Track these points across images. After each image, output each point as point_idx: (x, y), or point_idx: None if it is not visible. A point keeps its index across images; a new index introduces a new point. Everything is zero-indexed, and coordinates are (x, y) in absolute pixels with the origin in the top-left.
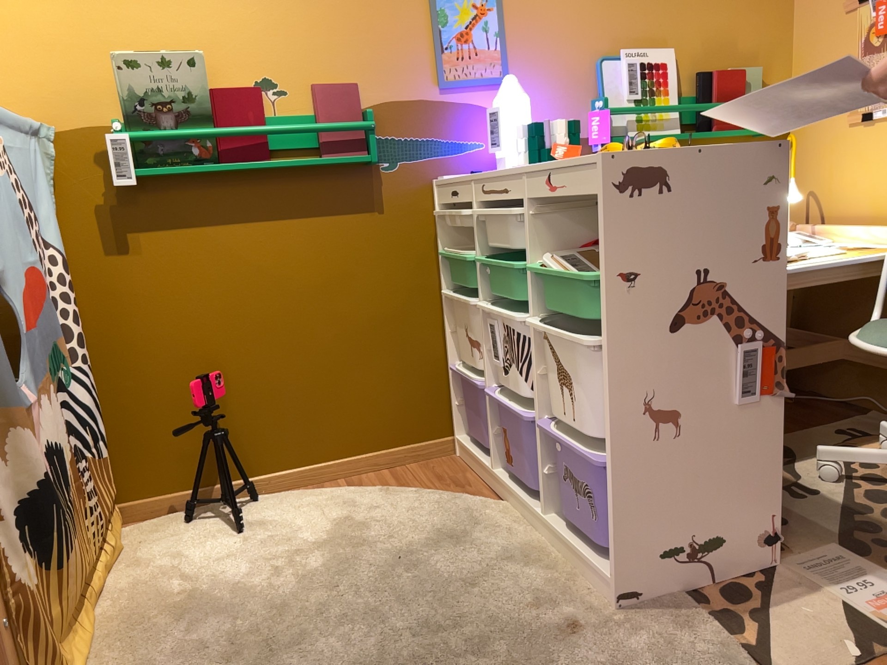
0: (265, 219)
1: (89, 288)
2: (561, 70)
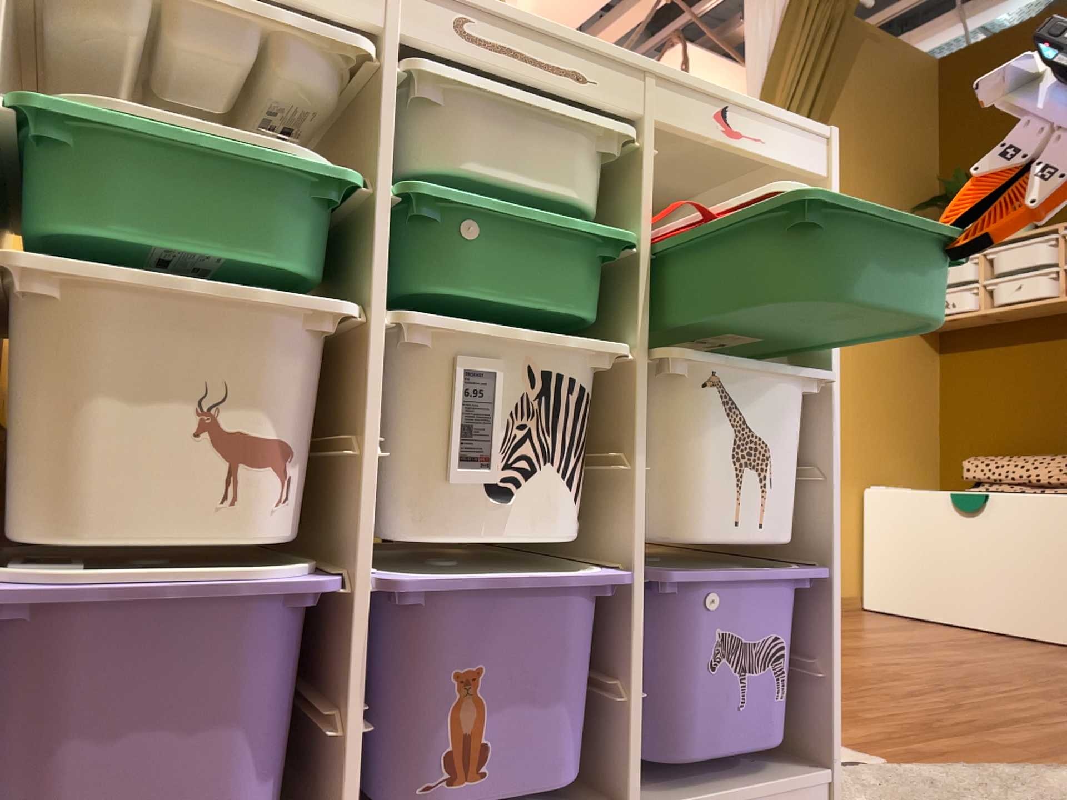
0: None
1: None
2: None
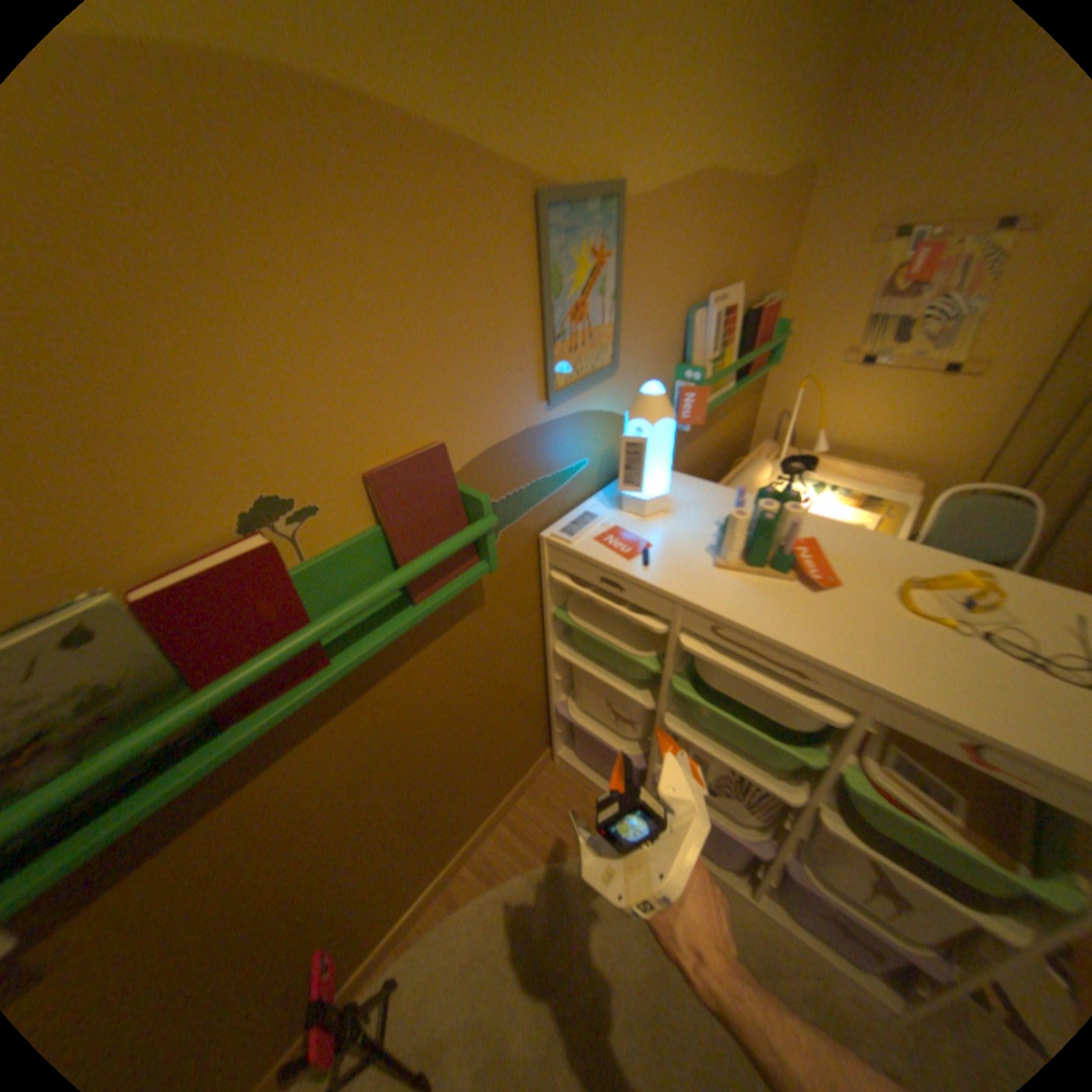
0: (326, 722)
1: None
2: (662, 331)
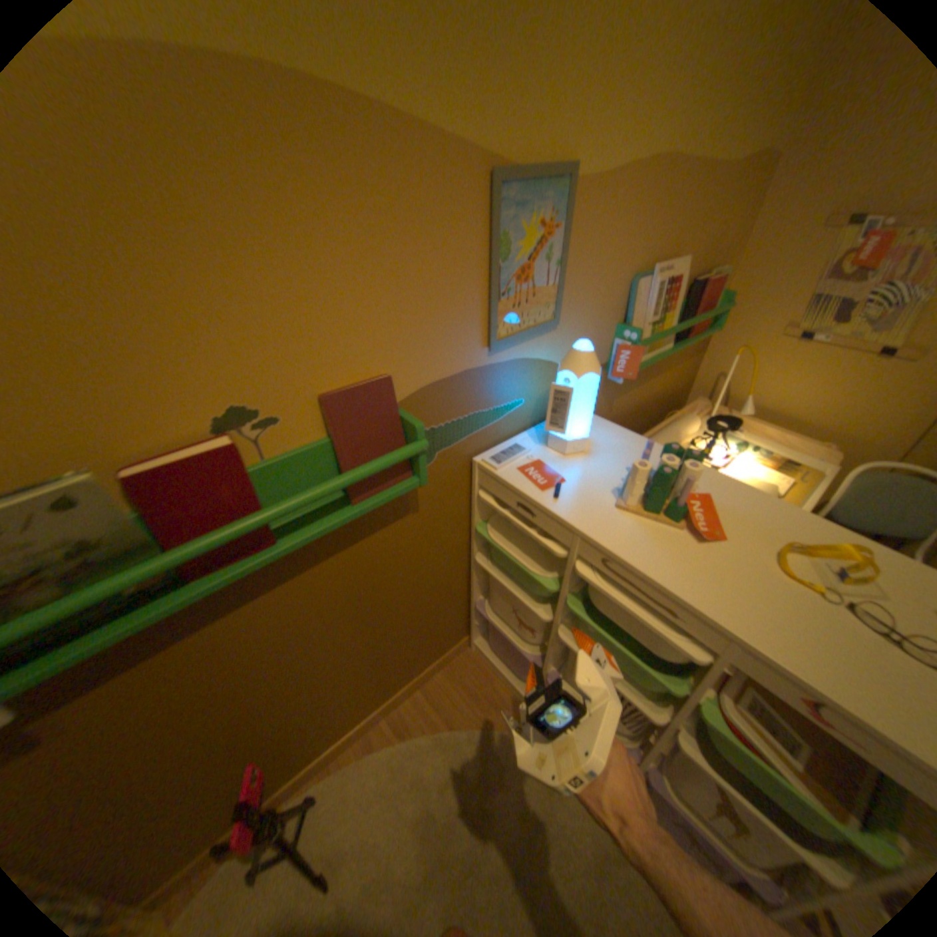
0: (274, 586)
1: None
2: (605, 295)
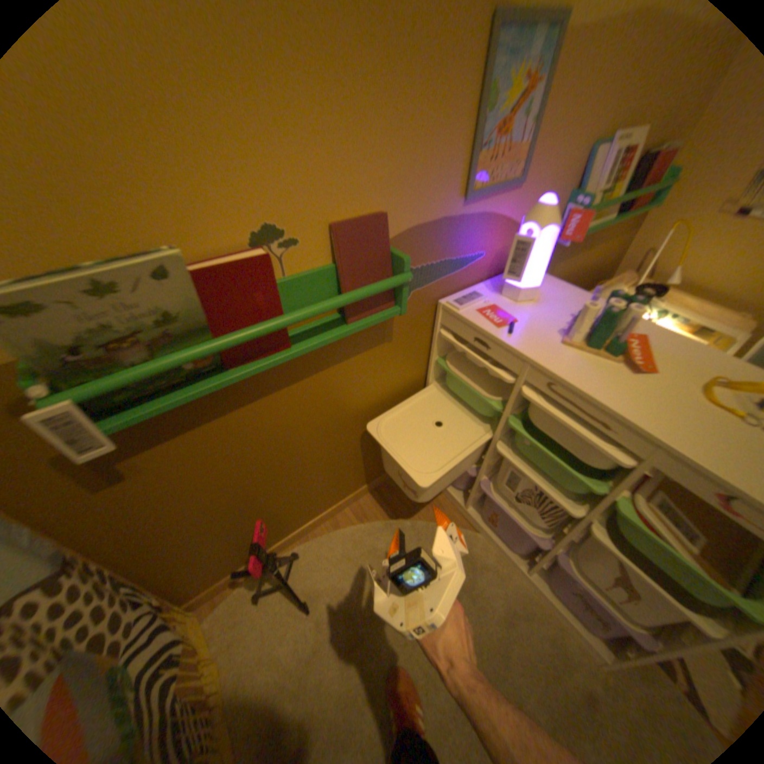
0: (282, 388)
1: (86, 527)
2: (567, 157)
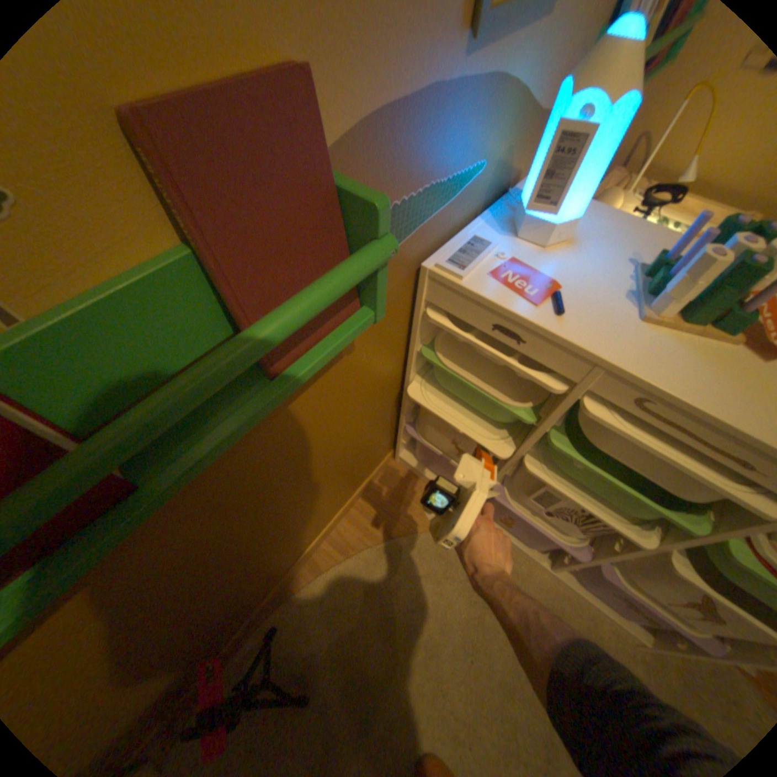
0: (163, 514)
1: None
2: None
